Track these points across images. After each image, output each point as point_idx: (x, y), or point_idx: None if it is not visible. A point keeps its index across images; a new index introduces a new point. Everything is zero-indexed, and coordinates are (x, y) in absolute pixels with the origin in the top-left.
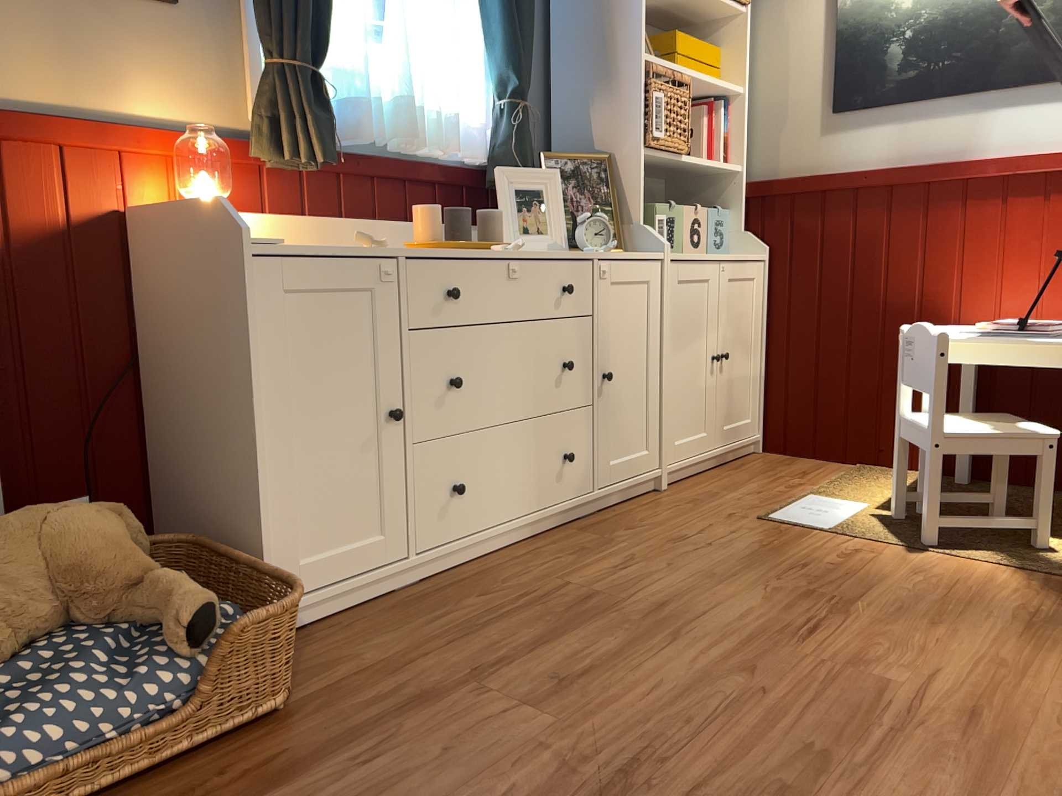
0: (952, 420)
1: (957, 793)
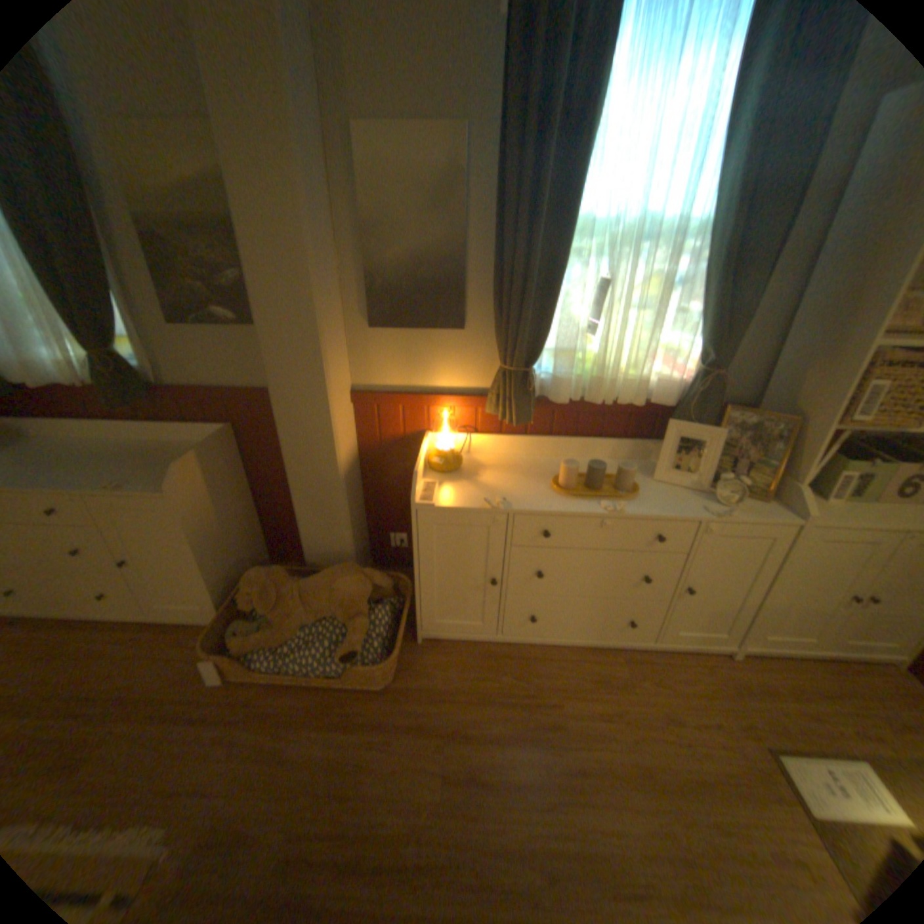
0: None
1: None
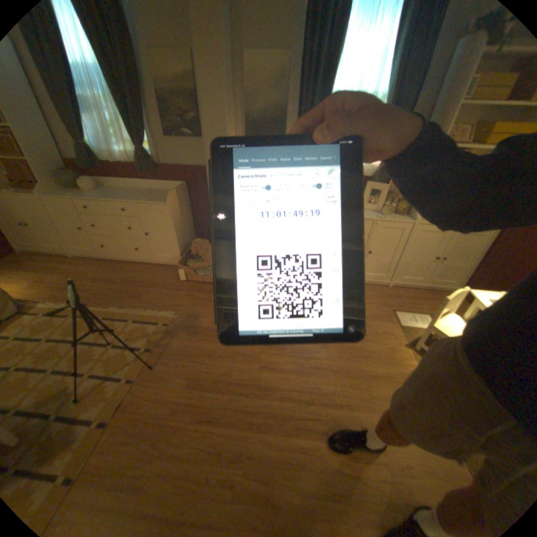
0: (458, 325)
1: (287, 368)
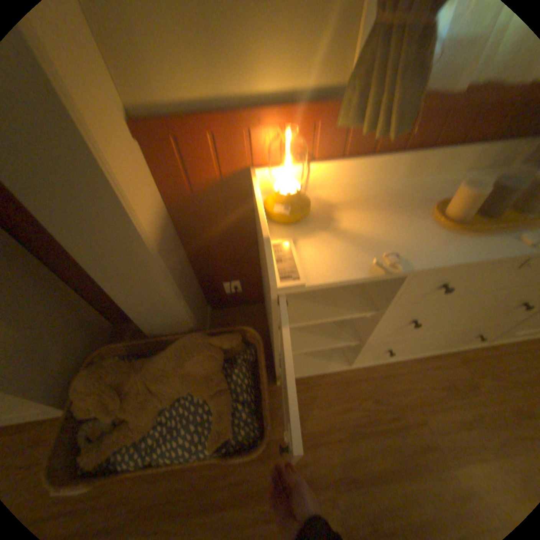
0: None
1: None
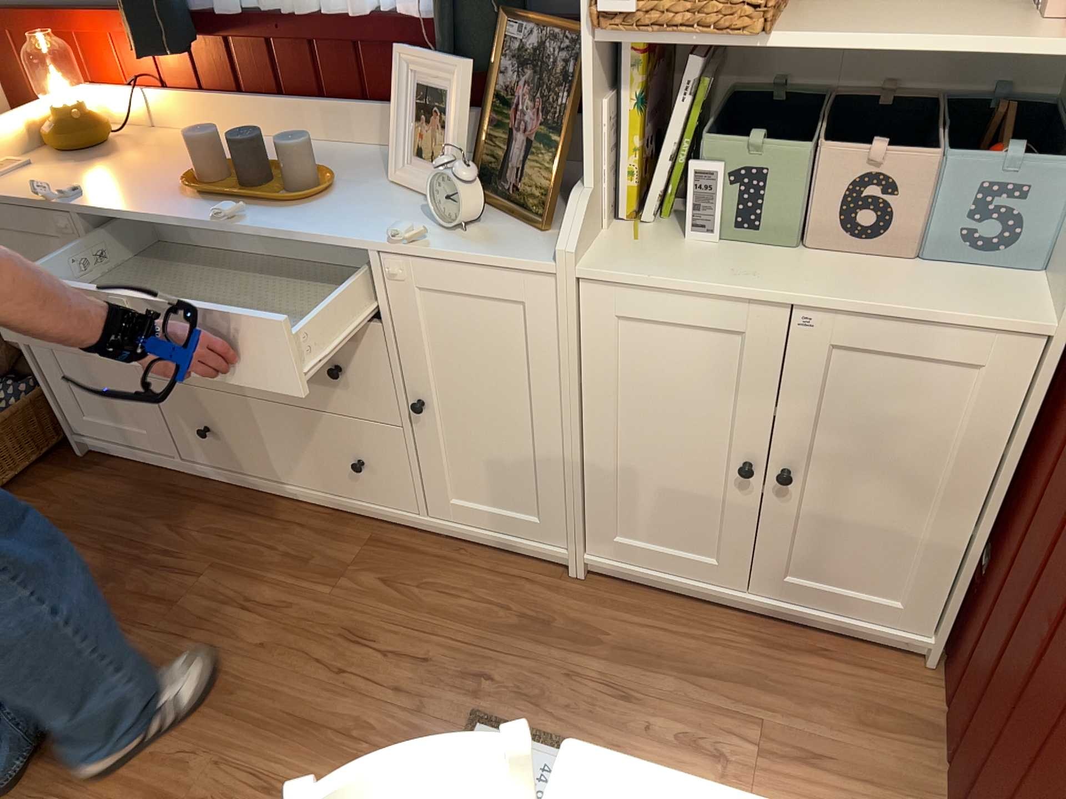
0: None
1: None
